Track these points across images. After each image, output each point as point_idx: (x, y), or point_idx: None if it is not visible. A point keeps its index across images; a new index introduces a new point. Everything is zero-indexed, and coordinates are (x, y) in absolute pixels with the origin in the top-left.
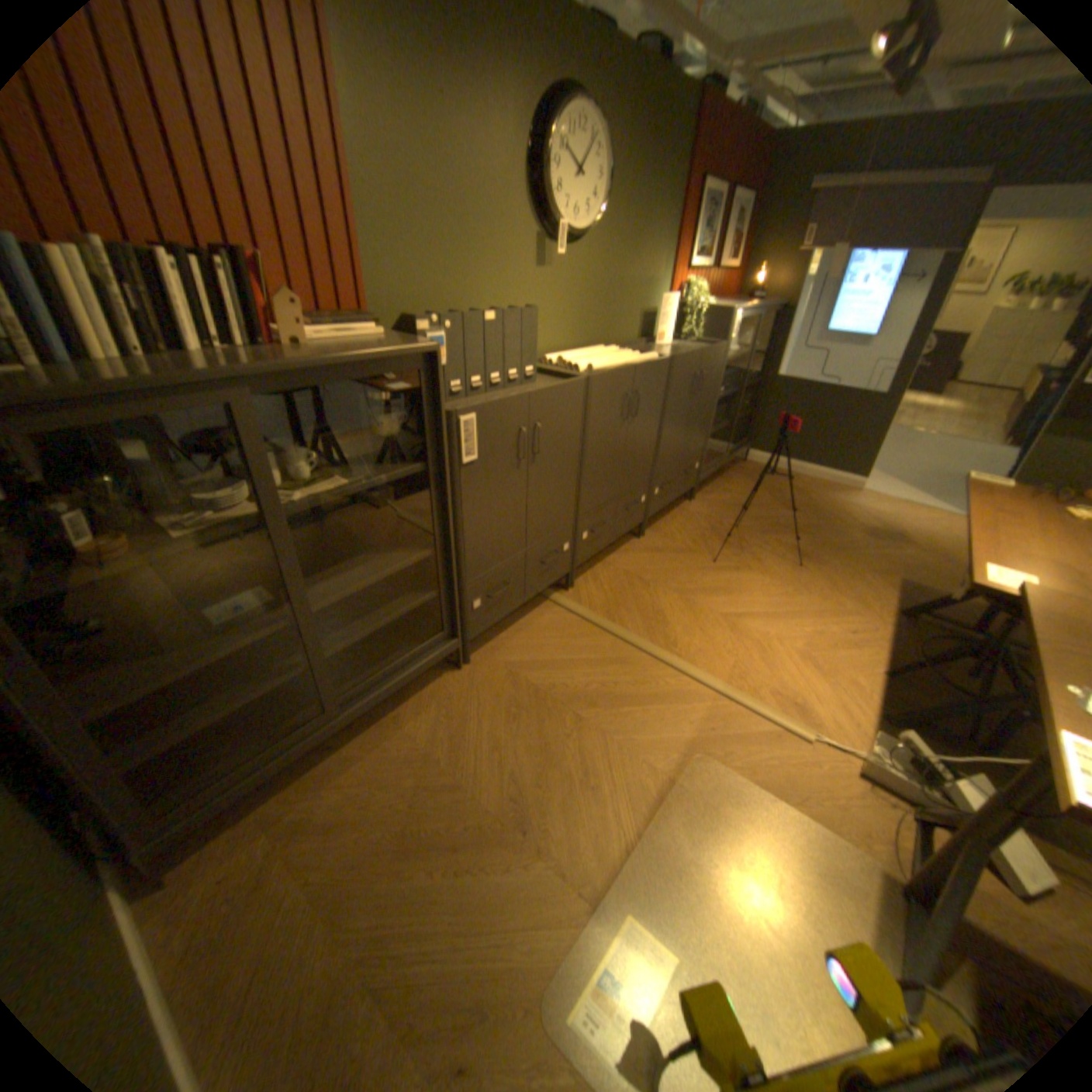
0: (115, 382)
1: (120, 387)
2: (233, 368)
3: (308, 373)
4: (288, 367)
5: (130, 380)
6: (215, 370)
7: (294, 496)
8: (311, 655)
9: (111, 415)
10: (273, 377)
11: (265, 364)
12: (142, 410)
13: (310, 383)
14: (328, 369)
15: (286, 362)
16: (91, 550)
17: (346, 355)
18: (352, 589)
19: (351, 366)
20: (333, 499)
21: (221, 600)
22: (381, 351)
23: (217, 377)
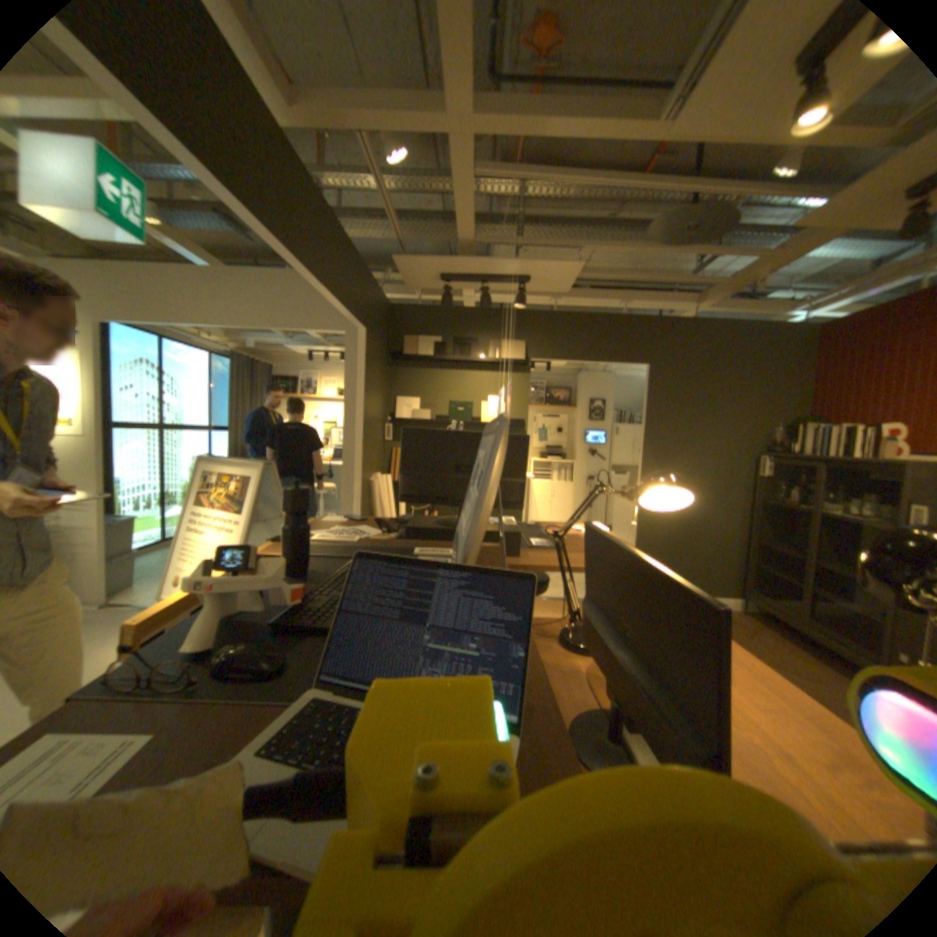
0: (796, 456)
1: (796, 458)
2: (819, 458)
3: (847, 465)
4: (834, 460)
5: (798, 456)
6: (815, 457)
7: (840, 515)
8: (806, 581)
9: (794, 464)
10: (836, 464)
11: (828, 458)
12: (799, 465)
13: (847, 469)
14: (854, 465)
15: (835, 458)
16: (785, 500)
17: (857, 460)
18: (838, 572)
19: (866, 466)
20: (844, 521)
21: (808, 542)
22: (873, 461)
23: (815, 459)
